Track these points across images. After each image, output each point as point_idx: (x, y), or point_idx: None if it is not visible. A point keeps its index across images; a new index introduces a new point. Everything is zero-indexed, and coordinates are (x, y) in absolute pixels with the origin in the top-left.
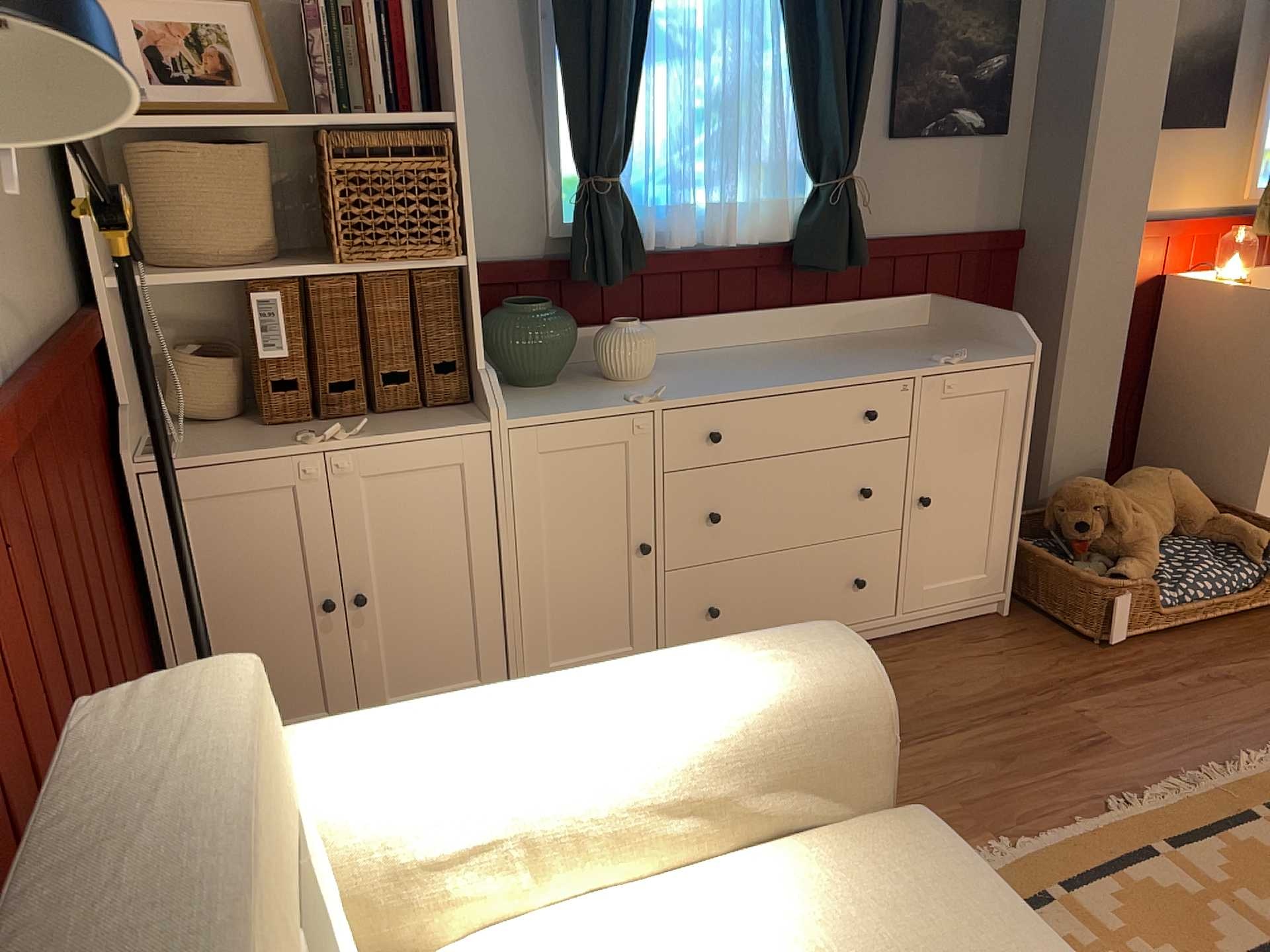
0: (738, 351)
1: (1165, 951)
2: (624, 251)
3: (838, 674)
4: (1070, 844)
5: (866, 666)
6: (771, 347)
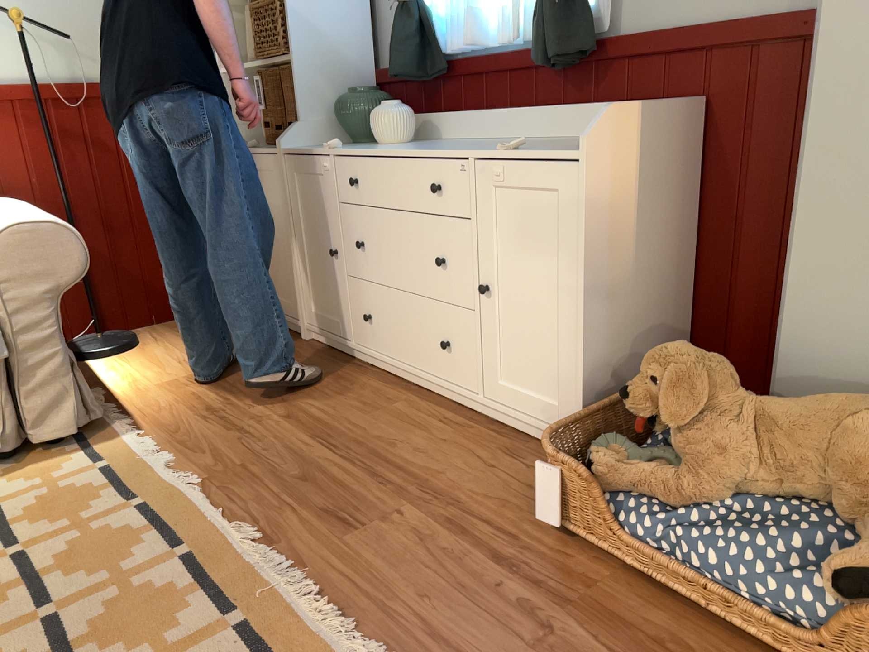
0: (490, 141)
1: (66, 546)
2: (415, 56)
3: (1, 227)
4: (189, 506)
5: (5, 229)
6: (514, 140)
